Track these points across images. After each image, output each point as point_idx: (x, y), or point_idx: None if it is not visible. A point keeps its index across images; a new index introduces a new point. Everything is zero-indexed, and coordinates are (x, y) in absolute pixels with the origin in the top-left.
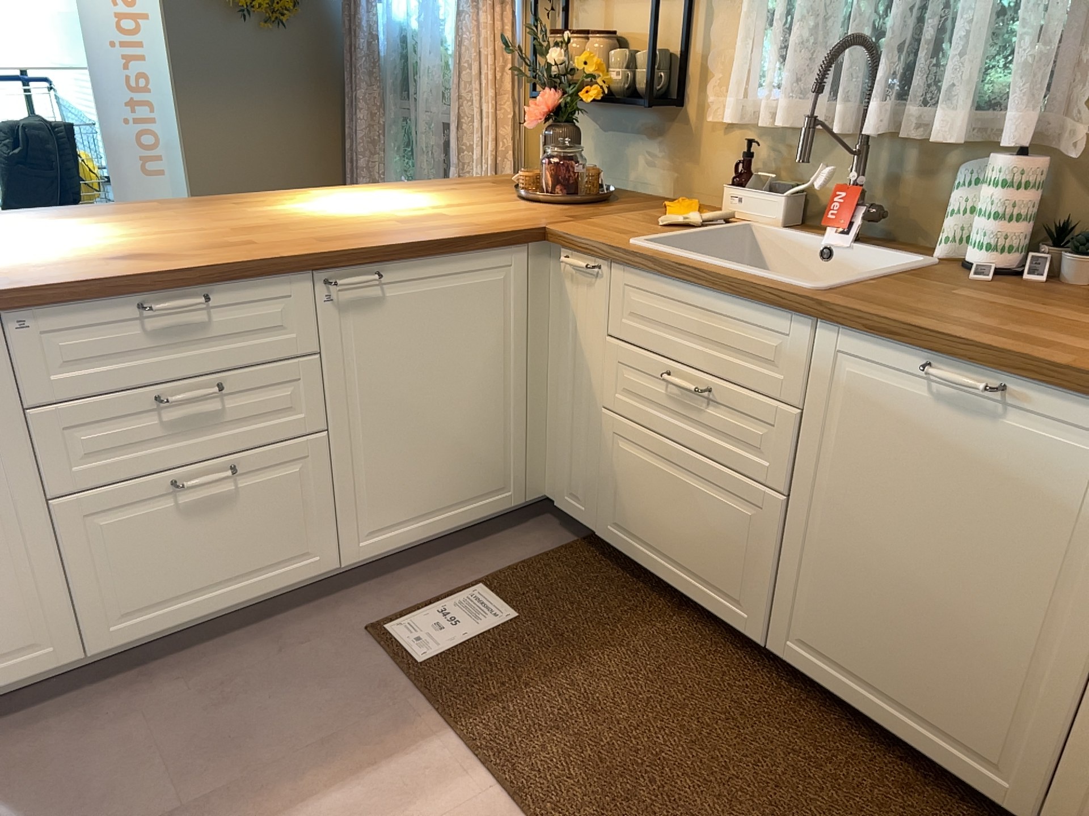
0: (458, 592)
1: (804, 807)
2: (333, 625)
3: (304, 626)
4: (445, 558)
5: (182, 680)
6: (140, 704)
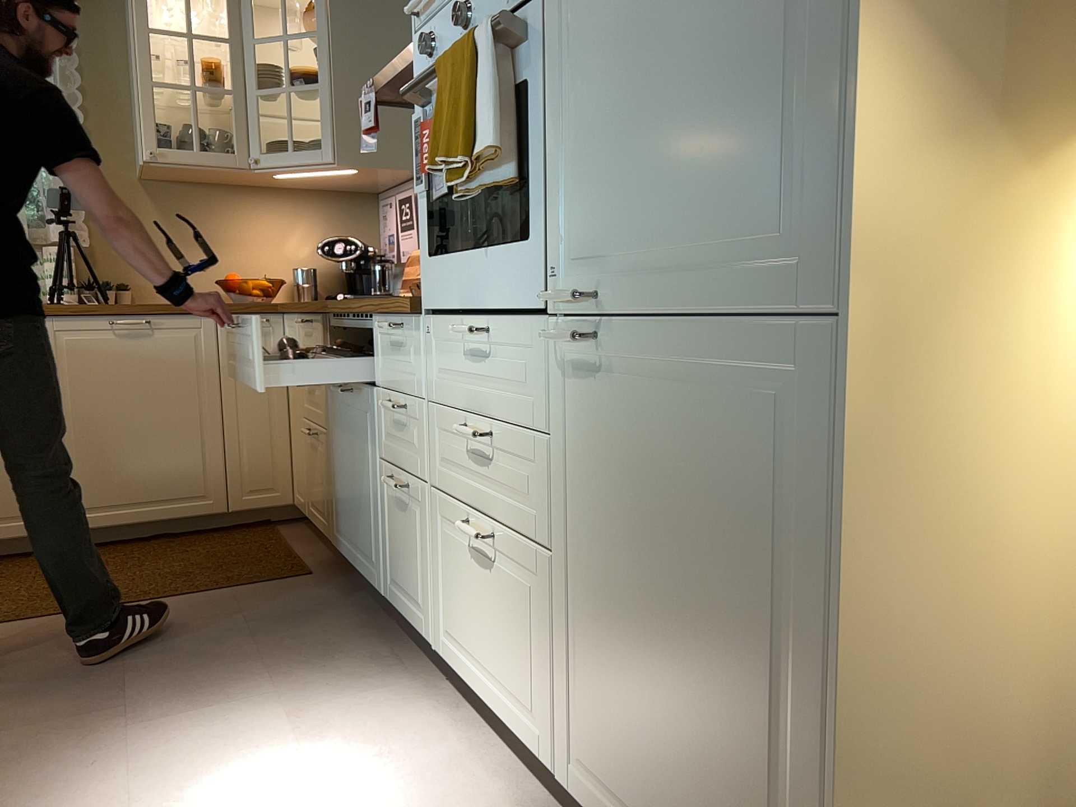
0: None
1: (145, 561)
2: None
3: None
4: None
5: None
6: None
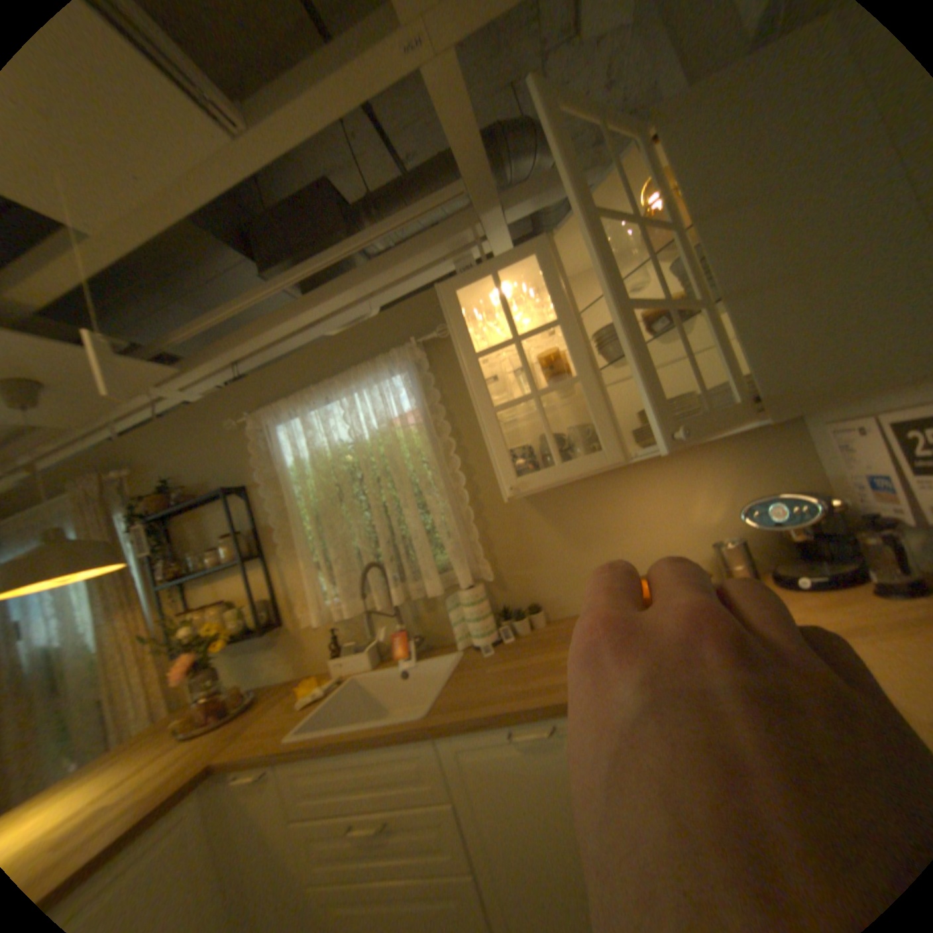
0: None
1: None
2: None
3: None
4: None
5: None
6: None
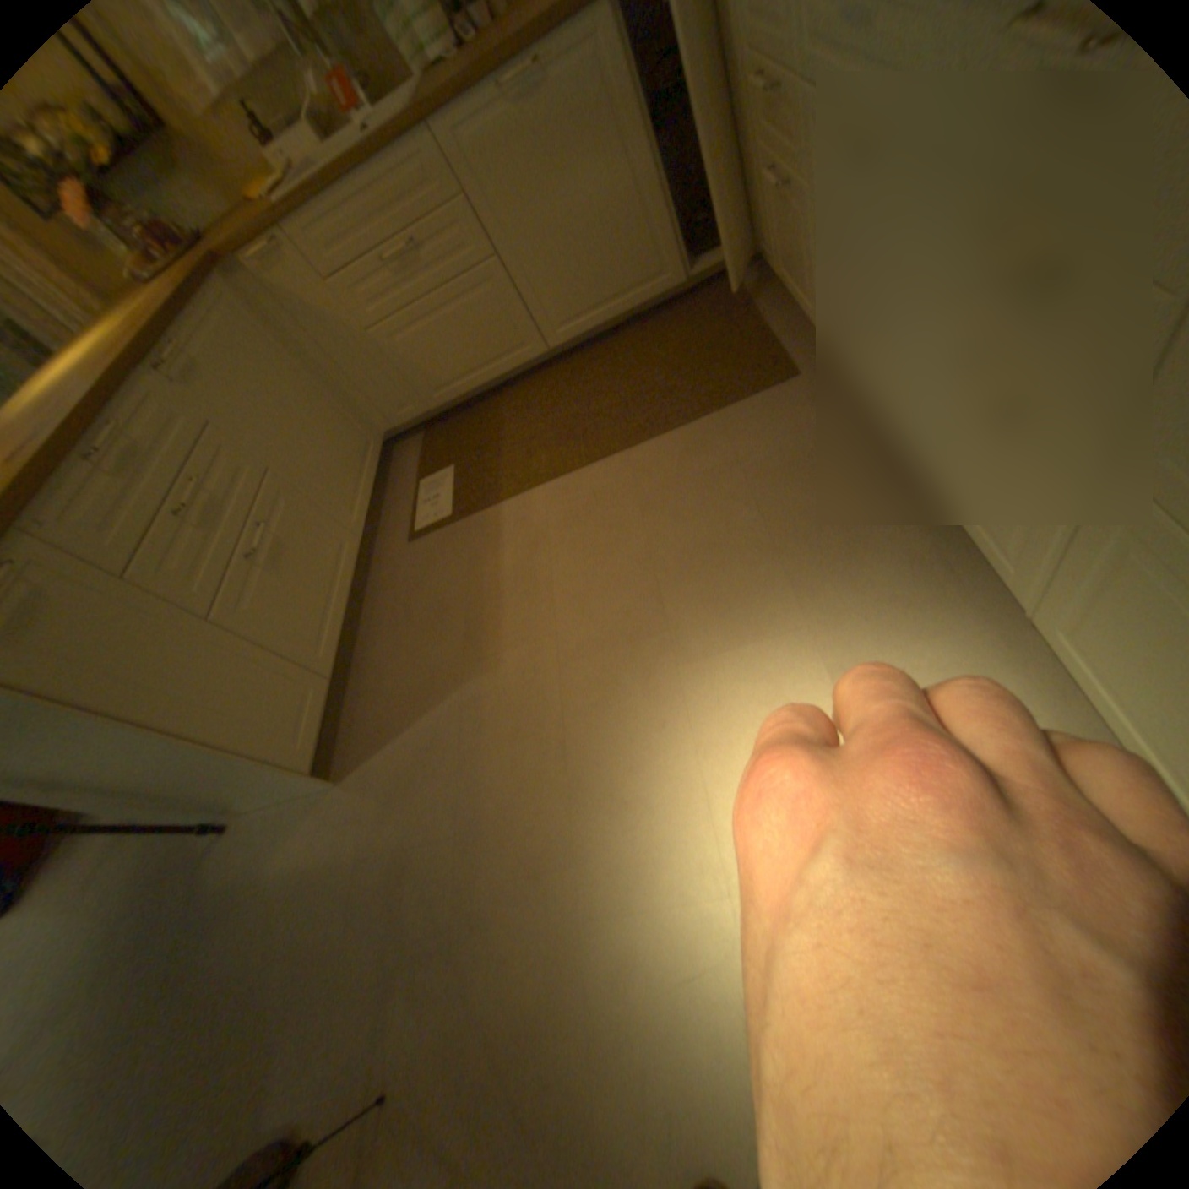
0: (419, 493)
1: (630, 366)
2: (396, 559)
3: (386, 574)
4: (390, 499)
5: (379, 640)
6: (381, 663)
